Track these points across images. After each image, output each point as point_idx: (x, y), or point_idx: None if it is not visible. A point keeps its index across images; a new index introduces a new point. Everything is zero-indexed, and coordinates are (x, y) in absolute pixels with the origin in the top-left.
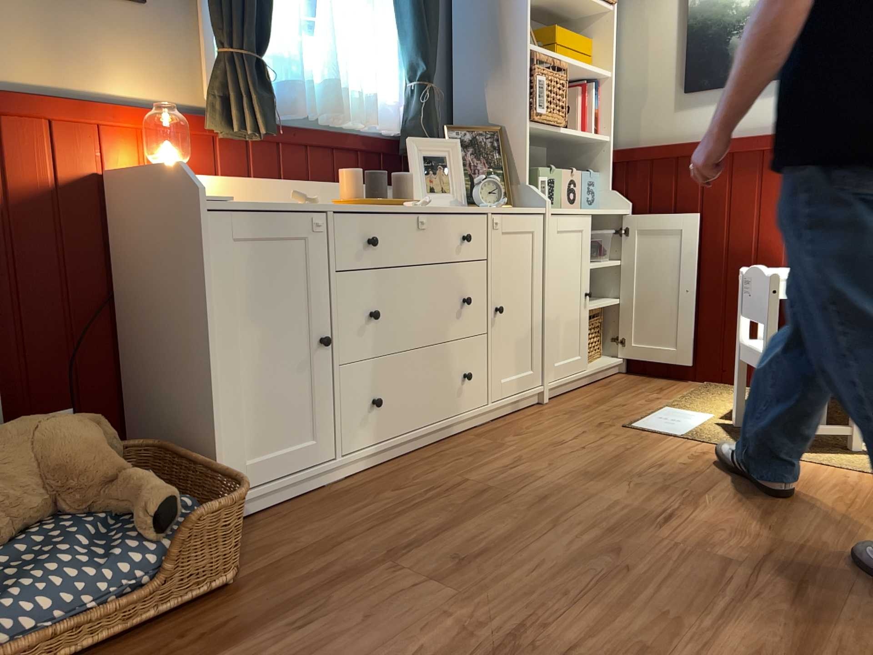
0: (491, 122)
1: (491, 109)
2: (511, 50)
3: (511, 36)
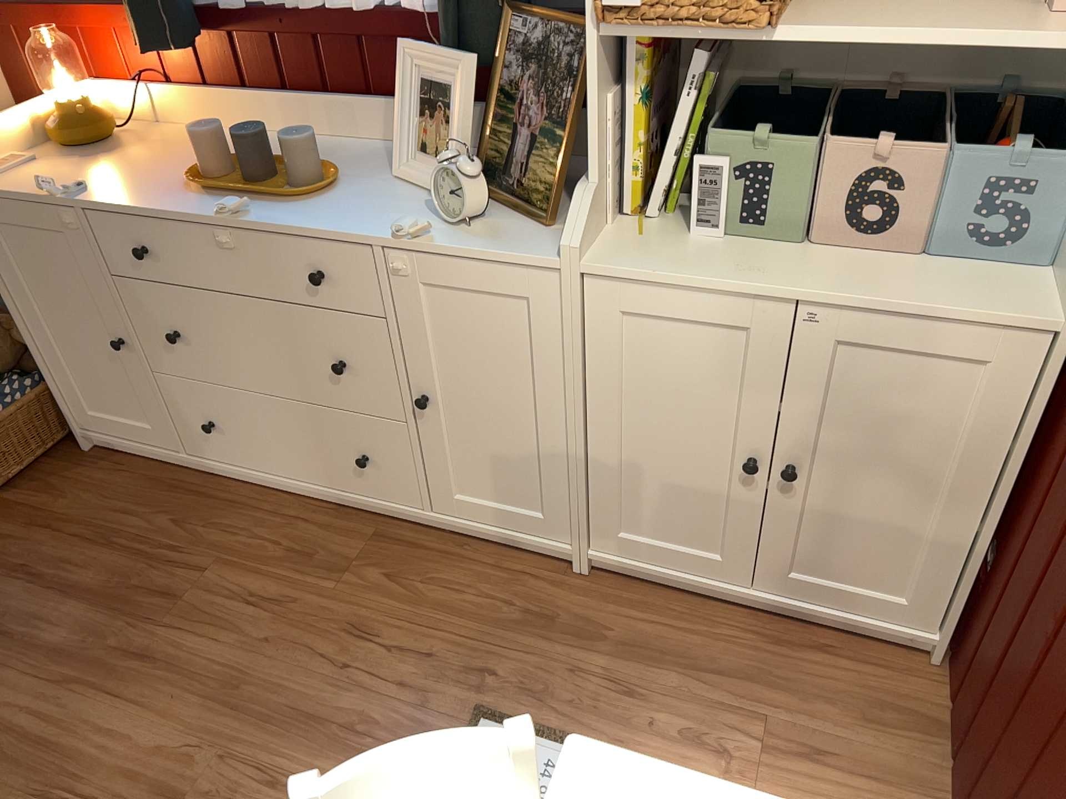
0: None
1: None
2: None
3: None
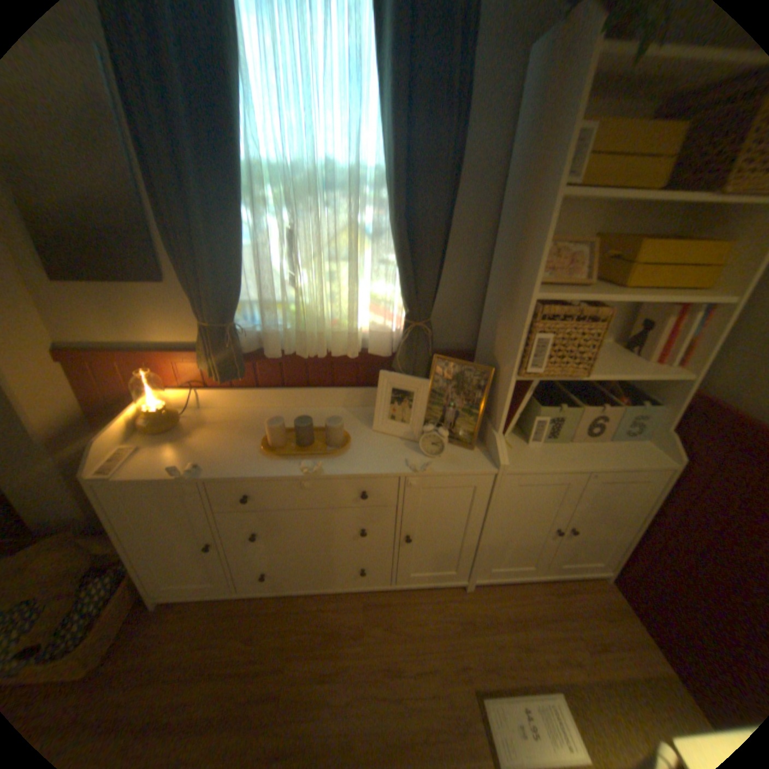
0: (495, 355)
1: (498, 342)
2: (522, 294)
3: (526, 278)
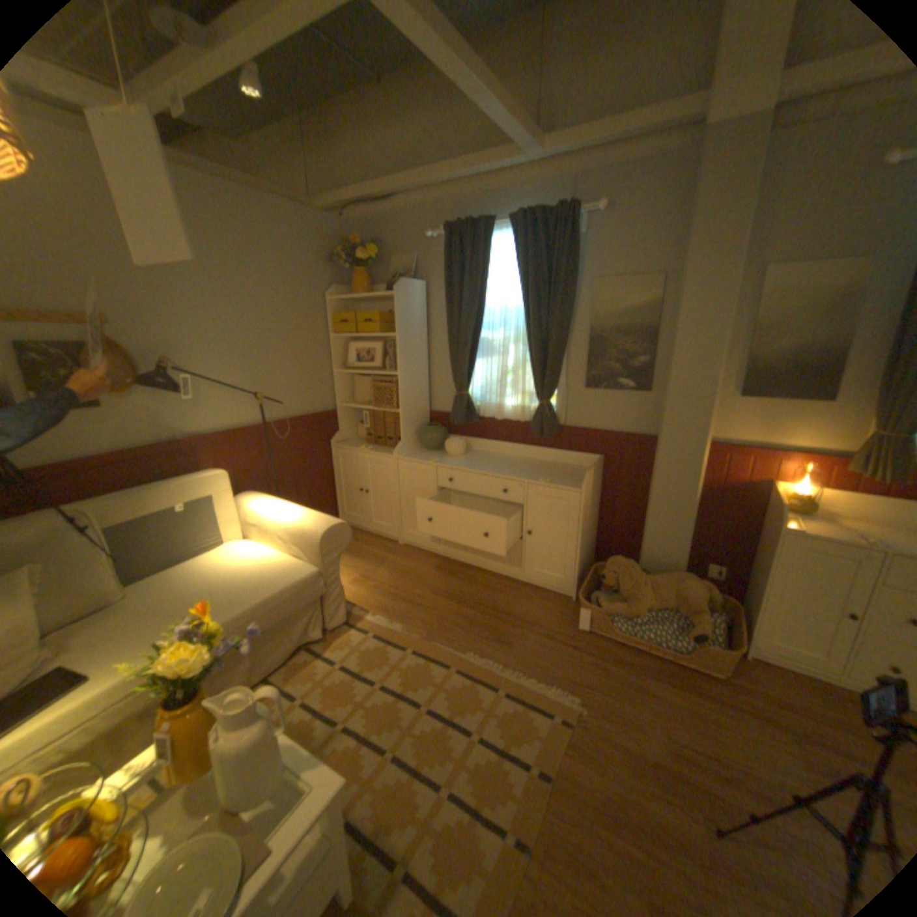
0: None
1: None
2: None
3: None
